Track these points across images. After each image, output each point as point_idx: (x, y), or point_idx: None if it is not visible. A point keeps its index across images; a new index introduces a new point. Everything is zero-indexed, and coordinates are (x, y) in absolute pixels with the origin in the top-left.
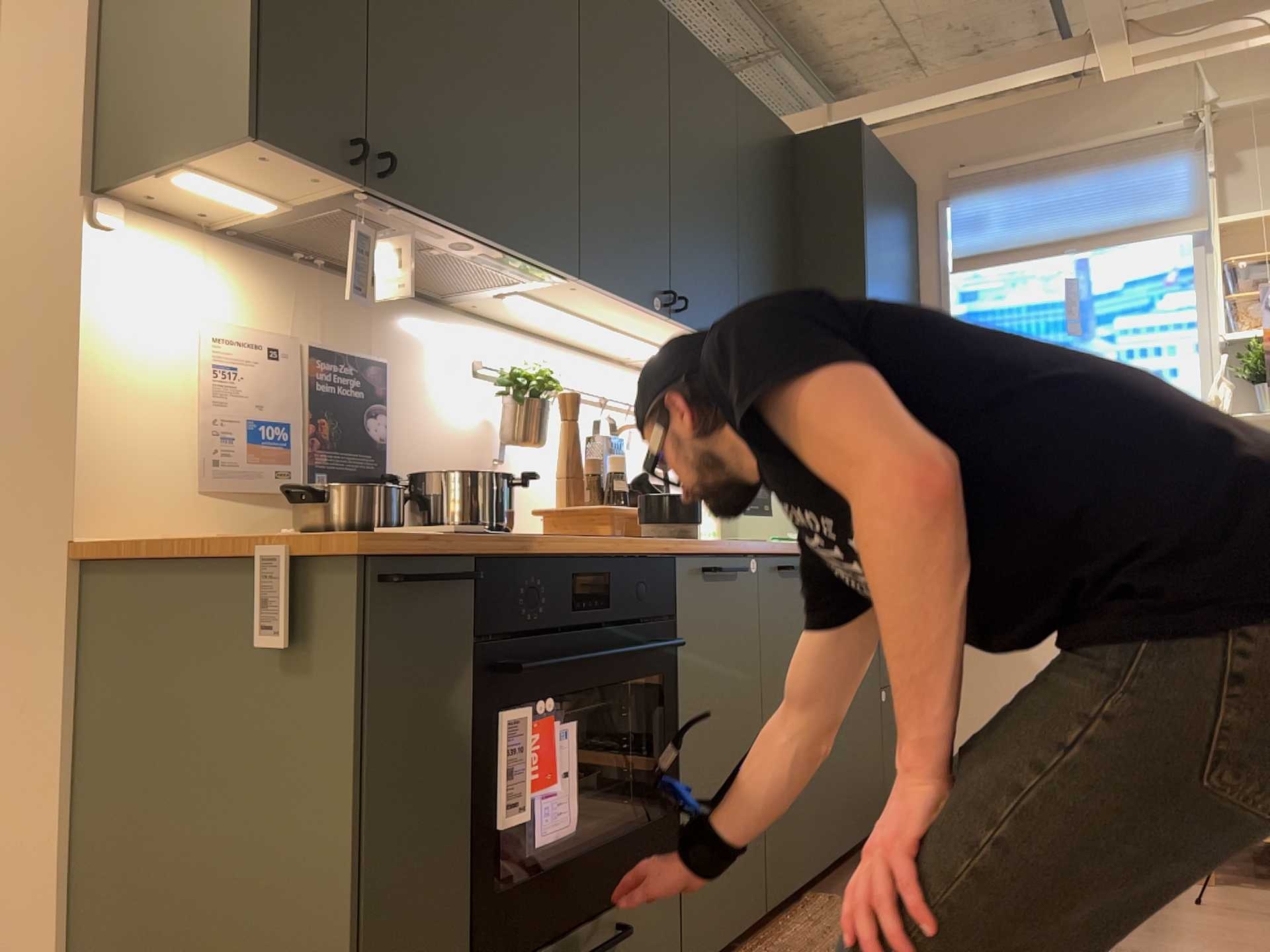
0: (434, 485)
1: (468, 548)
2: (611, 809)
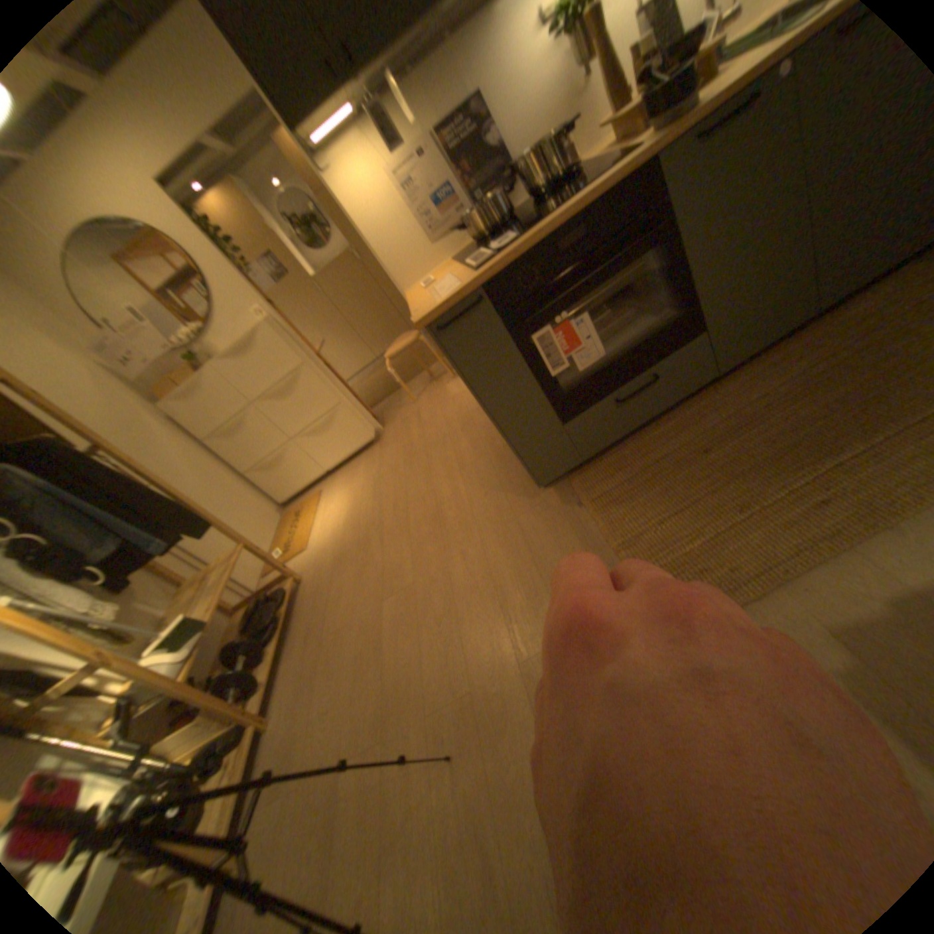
0: (522, 166)
1: (477, 281)
2: (660, 310)
